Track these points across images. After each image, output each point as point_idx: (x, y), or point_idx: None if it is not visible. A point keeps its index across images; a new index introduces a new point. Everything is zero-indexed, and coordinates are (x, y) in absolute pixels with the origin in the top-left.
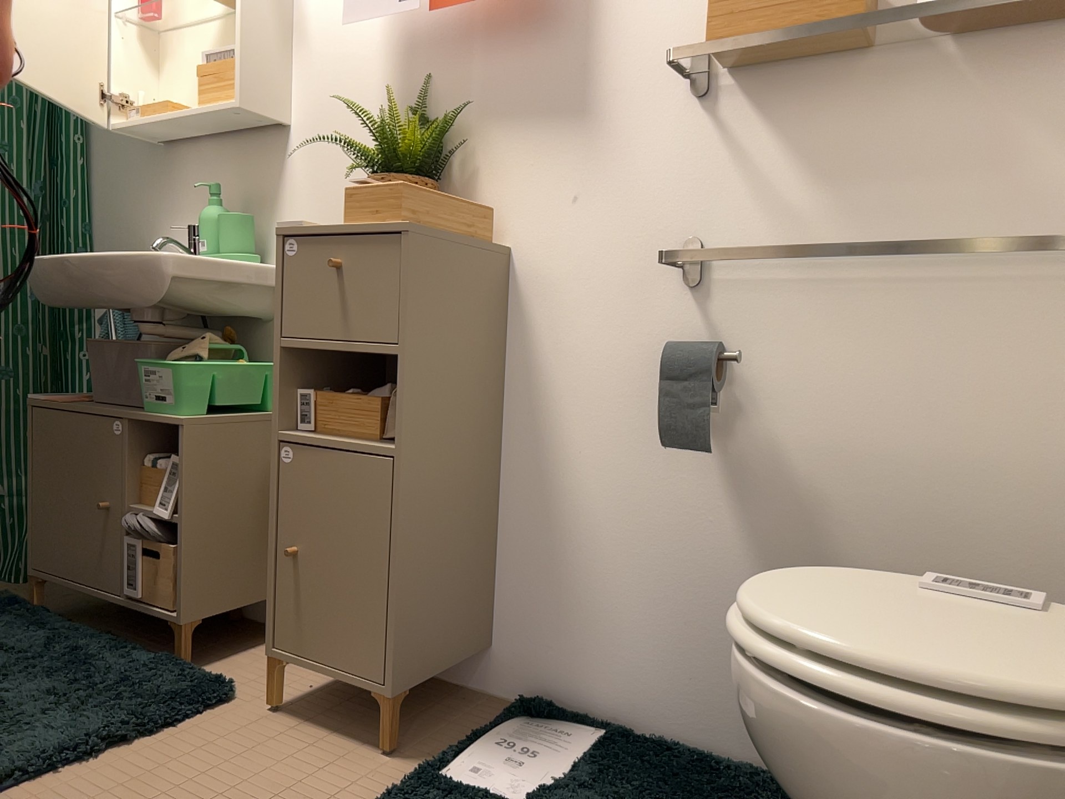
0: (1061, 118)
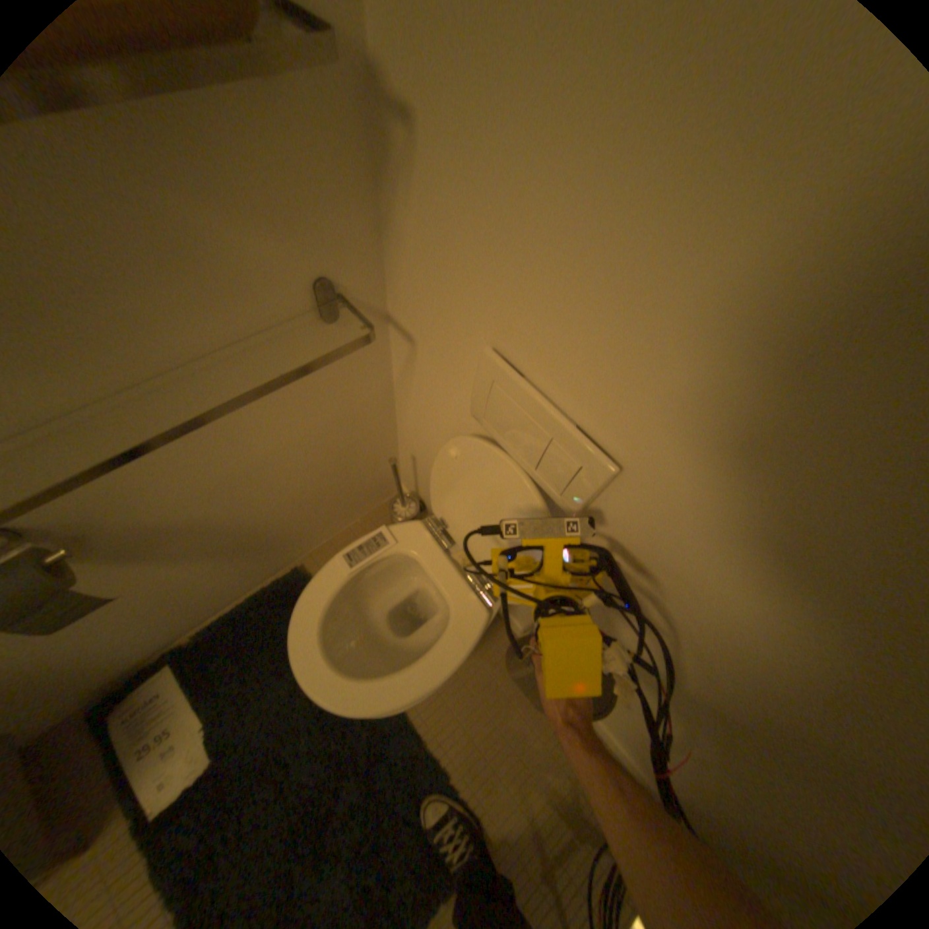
0: (232, 181)
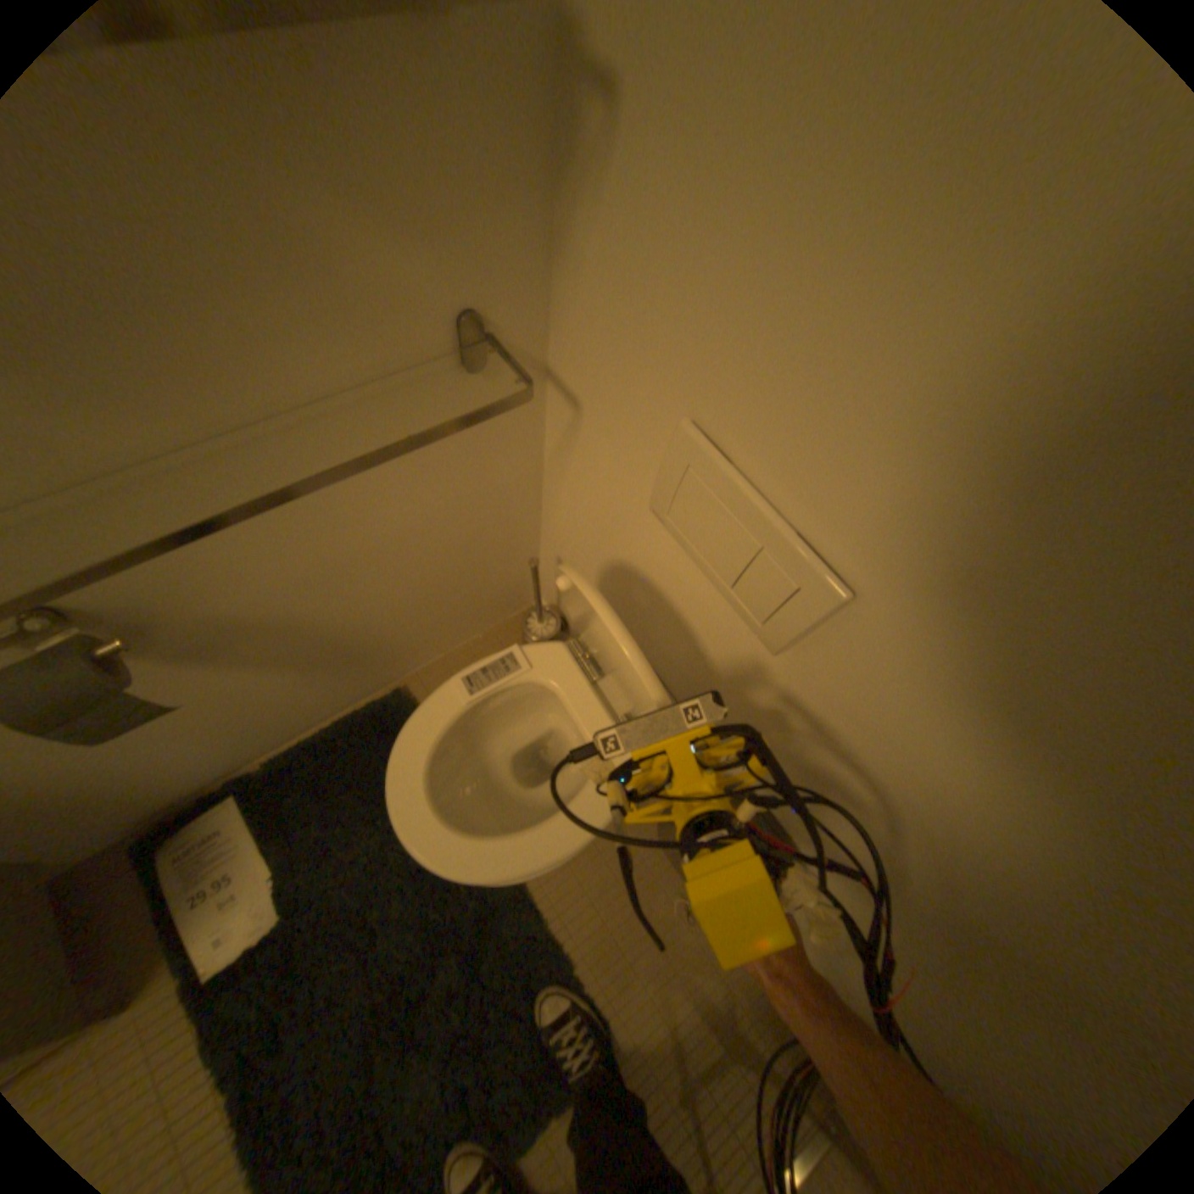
0: (367, 165)
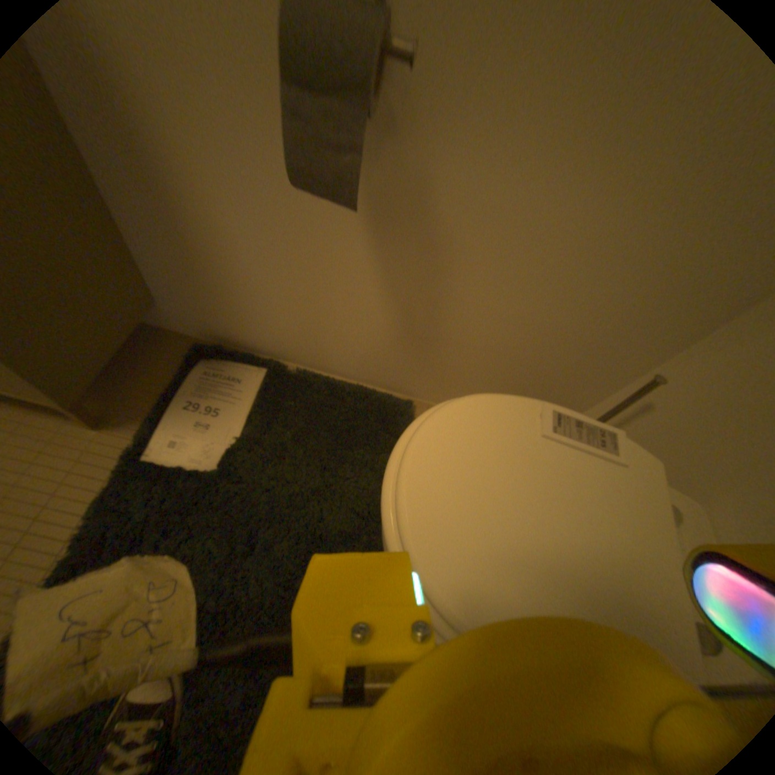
0: None
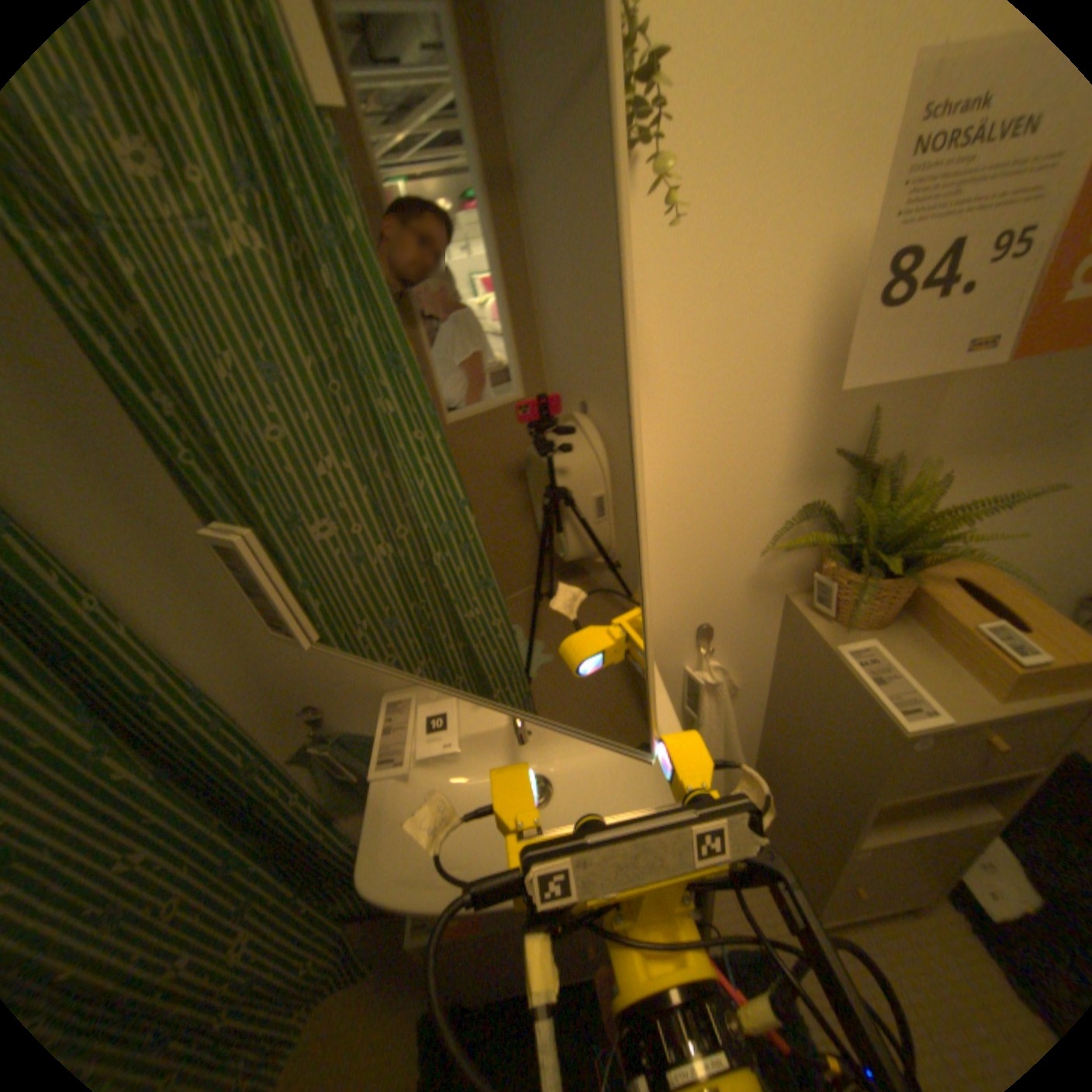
0: None
